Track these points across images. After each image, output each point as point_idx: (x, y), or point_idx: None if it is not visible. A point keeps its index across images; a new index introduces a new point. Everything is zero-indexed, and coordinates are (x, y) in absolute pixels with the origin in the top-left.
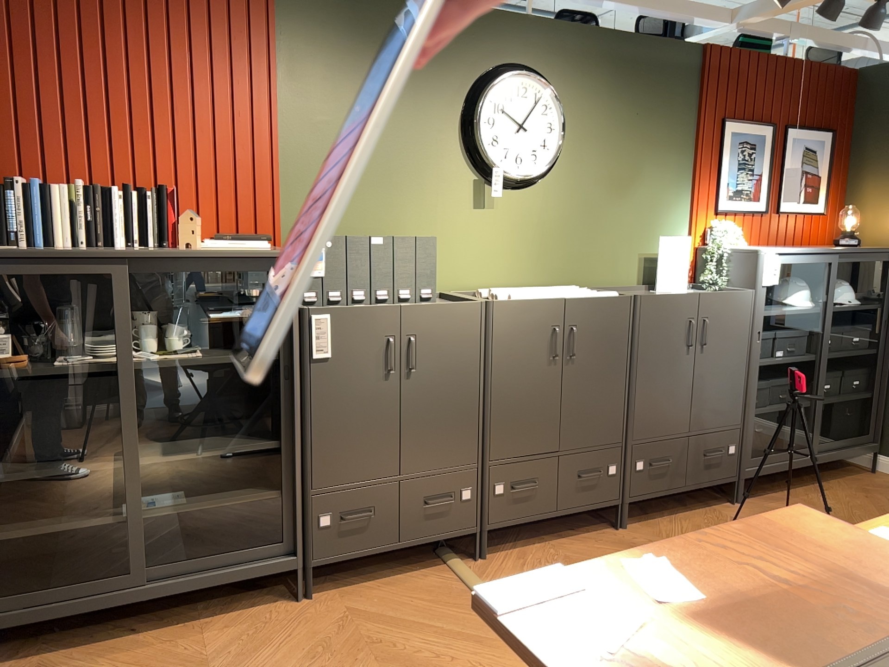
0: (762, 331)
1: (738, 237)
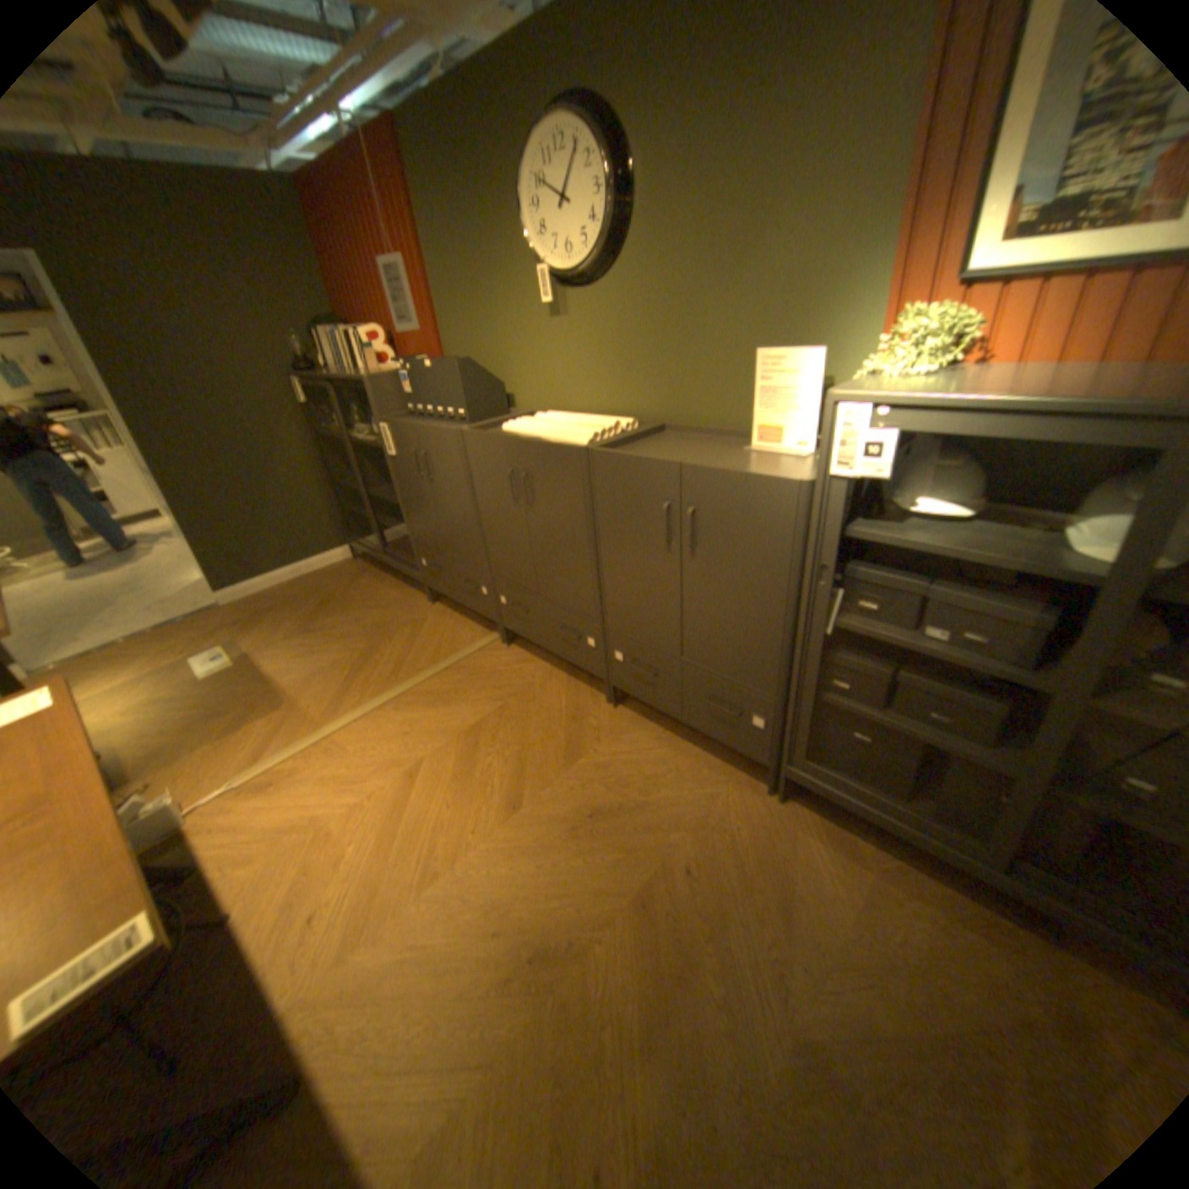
0: (832, 565)
1: (930, 349)
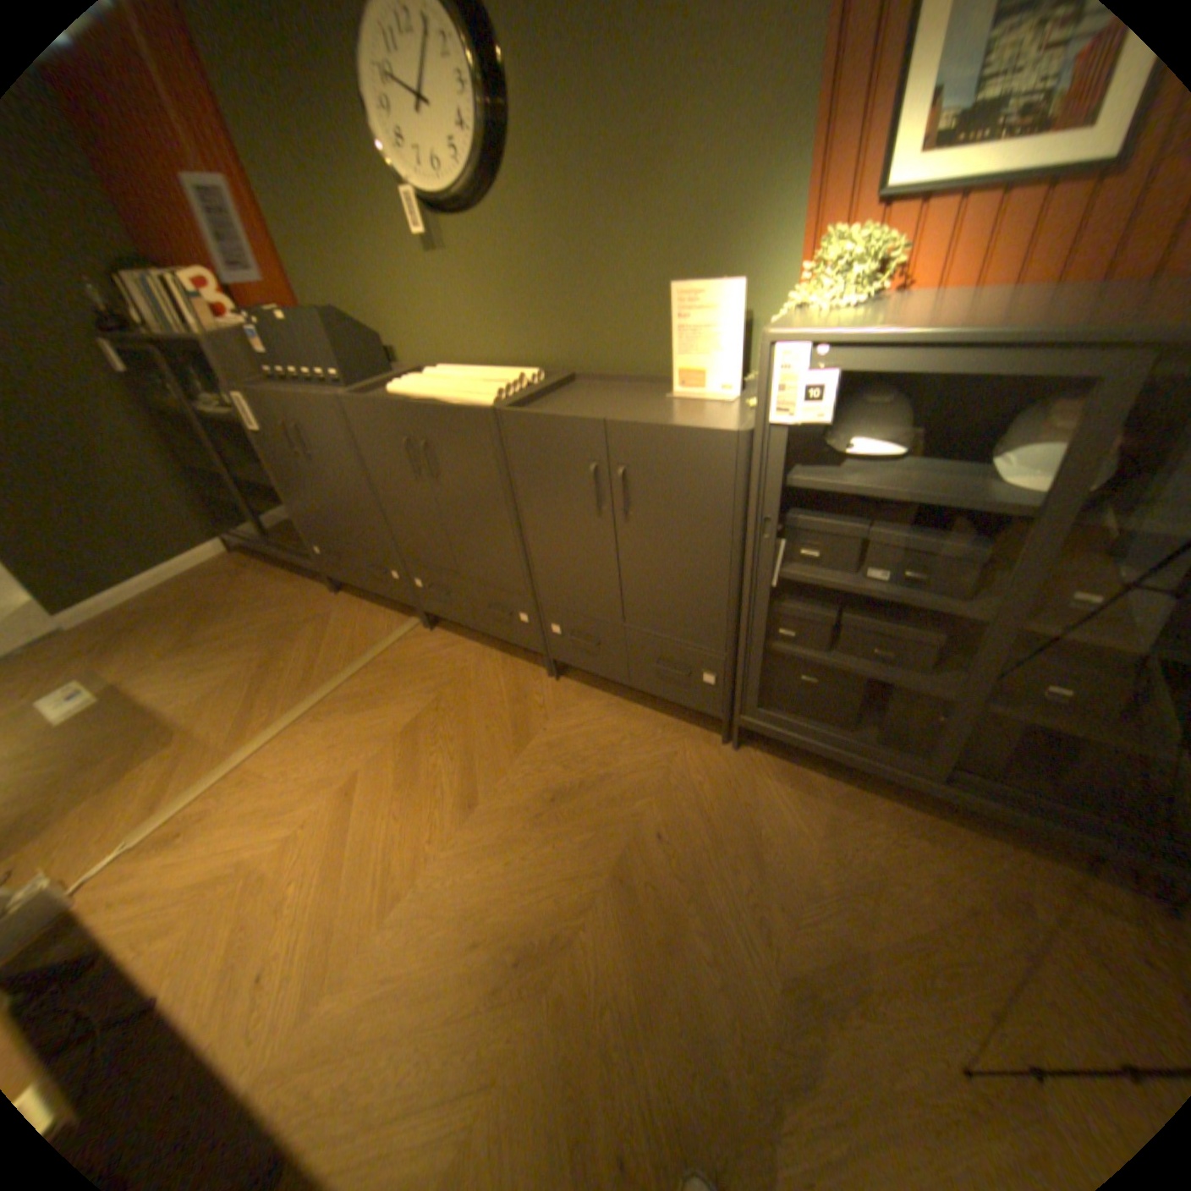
0: (775, 518)
1: (858, 277)
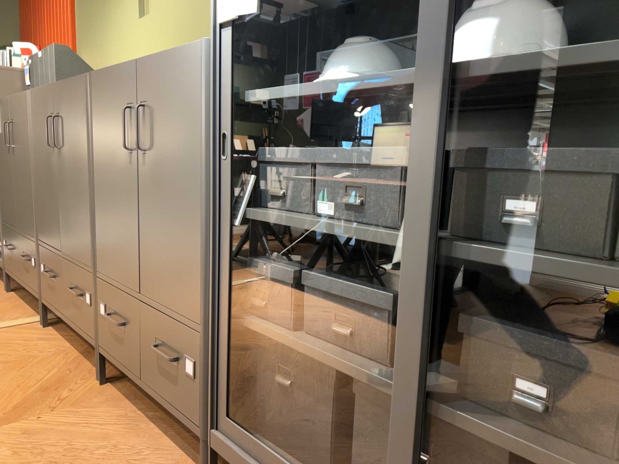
0: (230, 130)
1: None
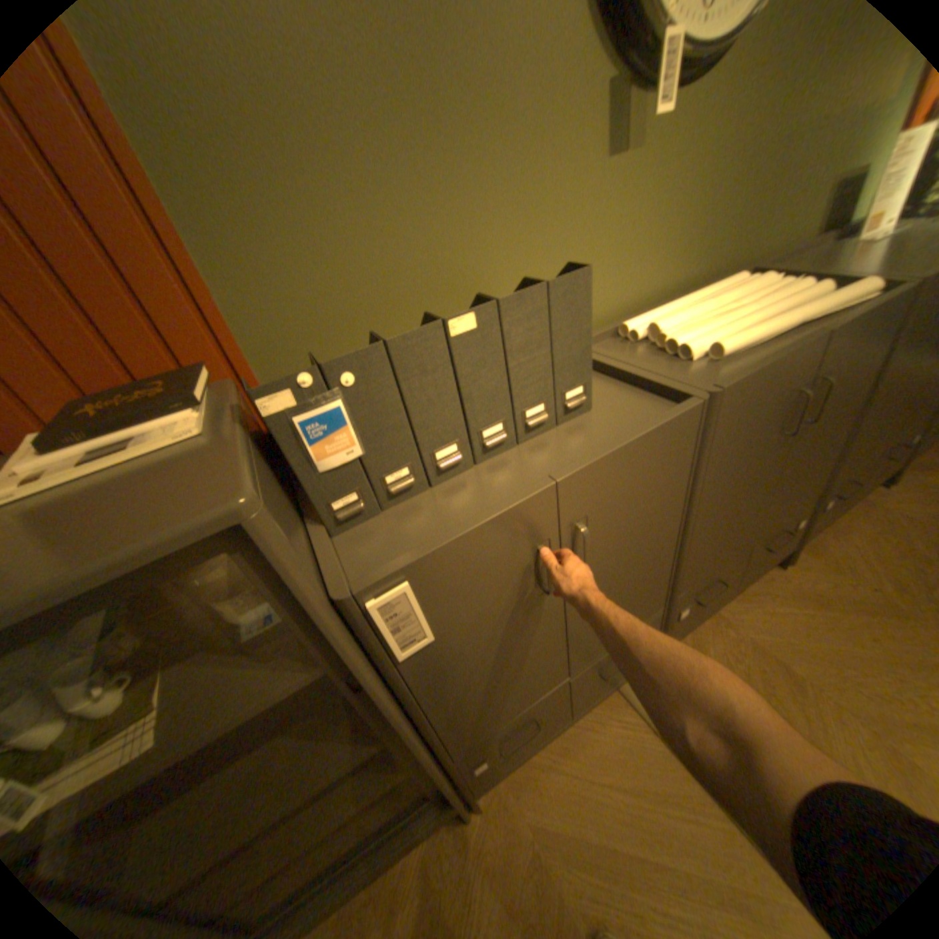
0: None
1: None
